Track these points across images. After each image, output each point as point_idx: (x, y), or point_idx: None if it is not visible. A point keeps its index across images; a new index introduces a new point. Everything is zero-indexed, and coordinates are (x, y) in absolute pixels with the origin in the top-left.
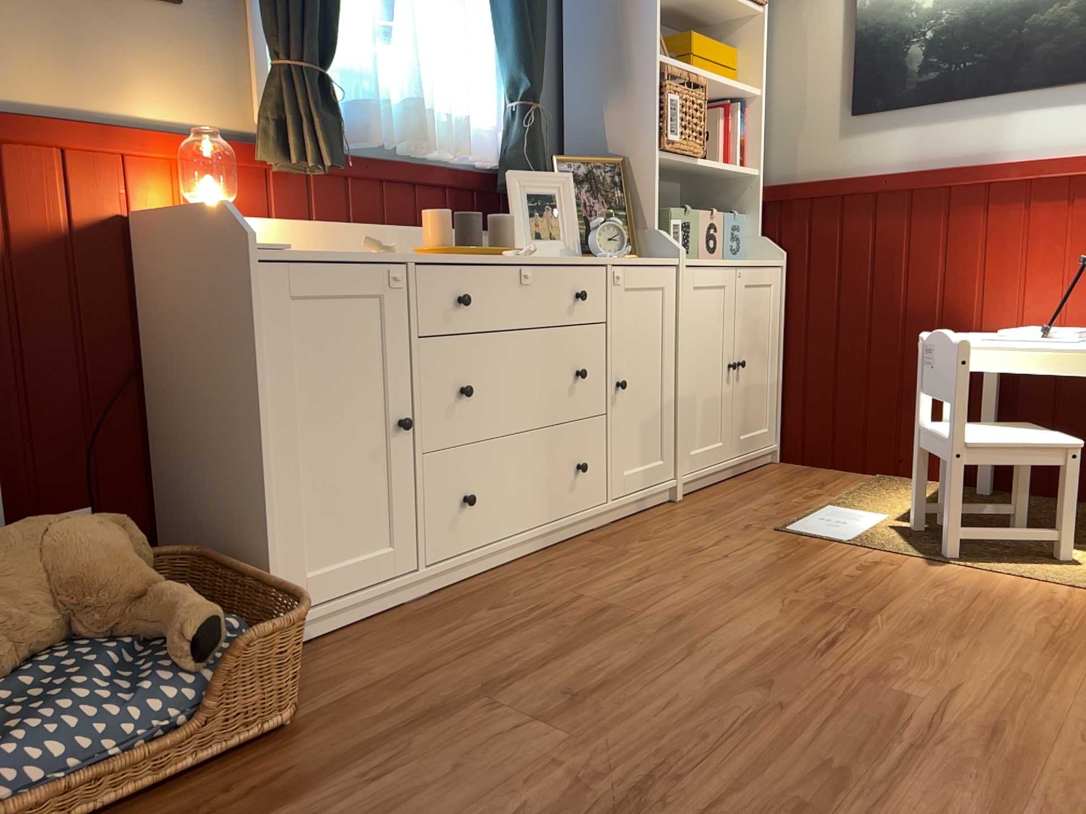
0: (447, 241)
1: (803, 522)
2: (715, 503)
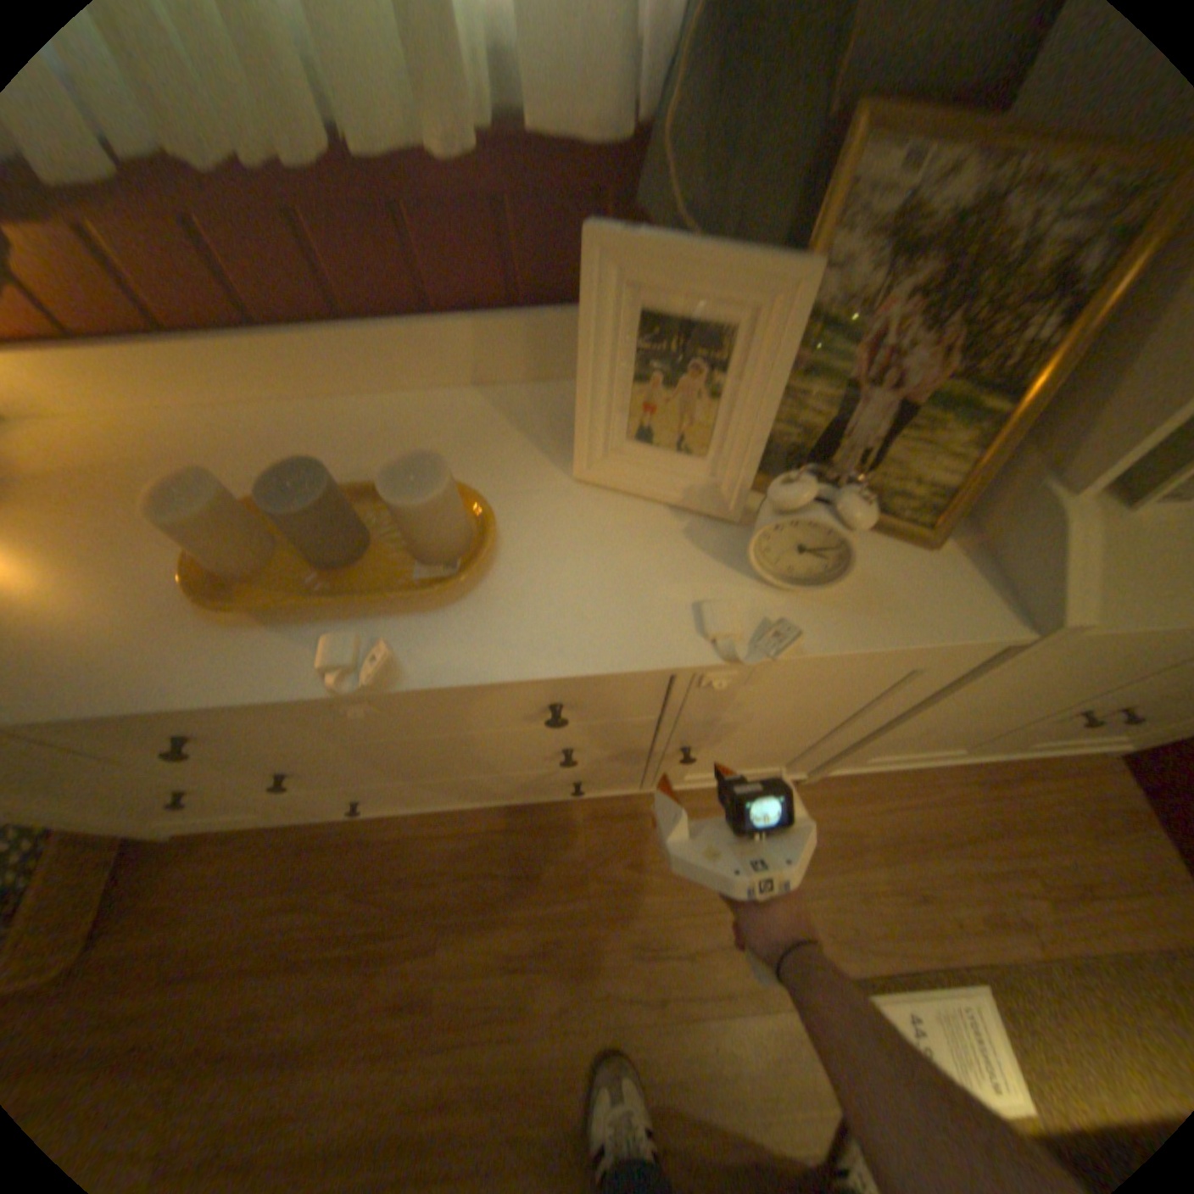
0: (229, 559)
1: (883, 1006)
2: (848, 826)
